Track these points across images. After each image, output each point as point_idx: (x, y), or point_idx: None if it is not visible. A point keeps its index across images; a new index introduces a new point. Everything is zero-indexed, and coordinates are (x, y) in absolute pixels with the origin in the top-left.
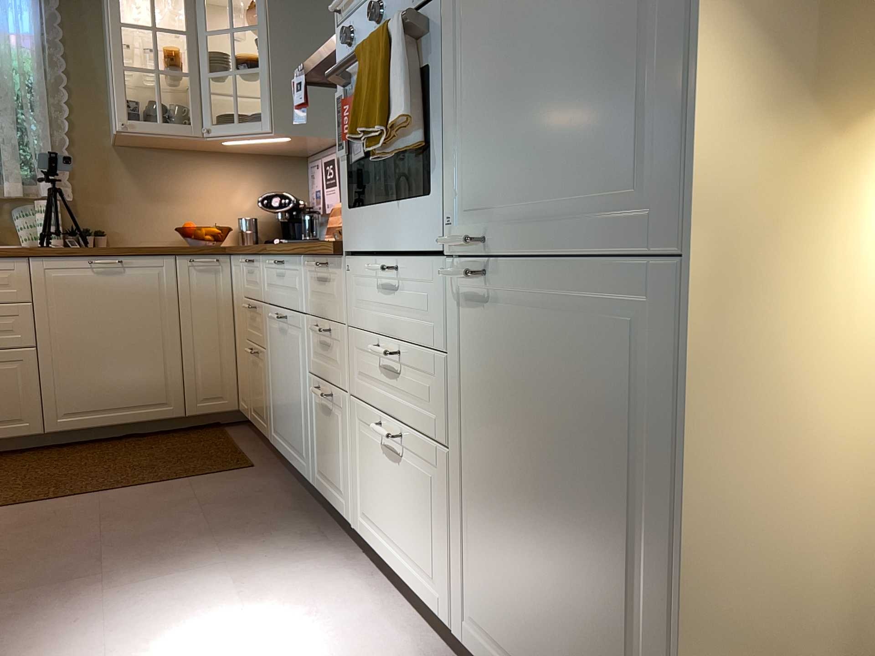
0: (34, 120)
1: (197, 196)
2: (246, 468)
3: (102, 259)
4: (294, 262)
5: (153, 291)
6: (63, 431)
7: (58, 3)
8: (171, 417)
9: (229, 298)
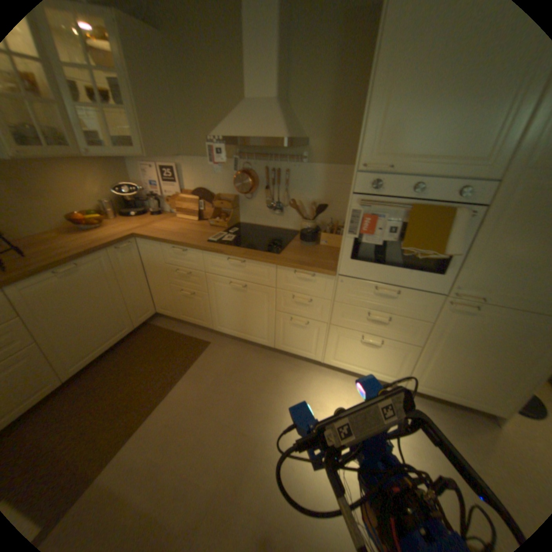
0: None
1: (60, 190)
2: (207, 345)
3: (59, 268)
4: (261, 264)
5: (98, 274)
6: (73, 375)
7: None
8: (128, 333)
9: (138, 261)
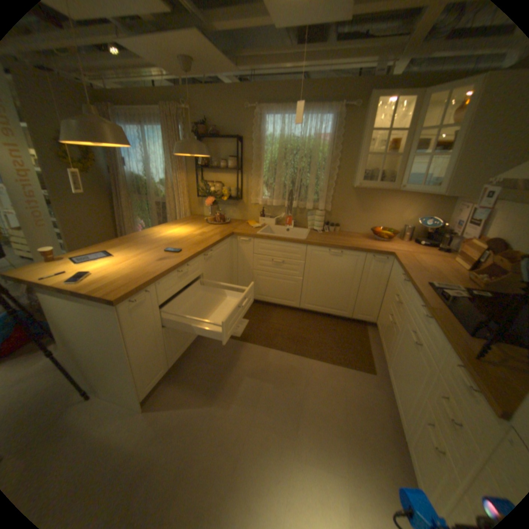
0: (322, 176)
1: (386, 211)
2: (372, 375)
3: (334, 250)
4: (443, 333)
5: (352, 266)
6: (305, 309)
7: (345, 116)
8: (346, 317)
9: (388, 276)
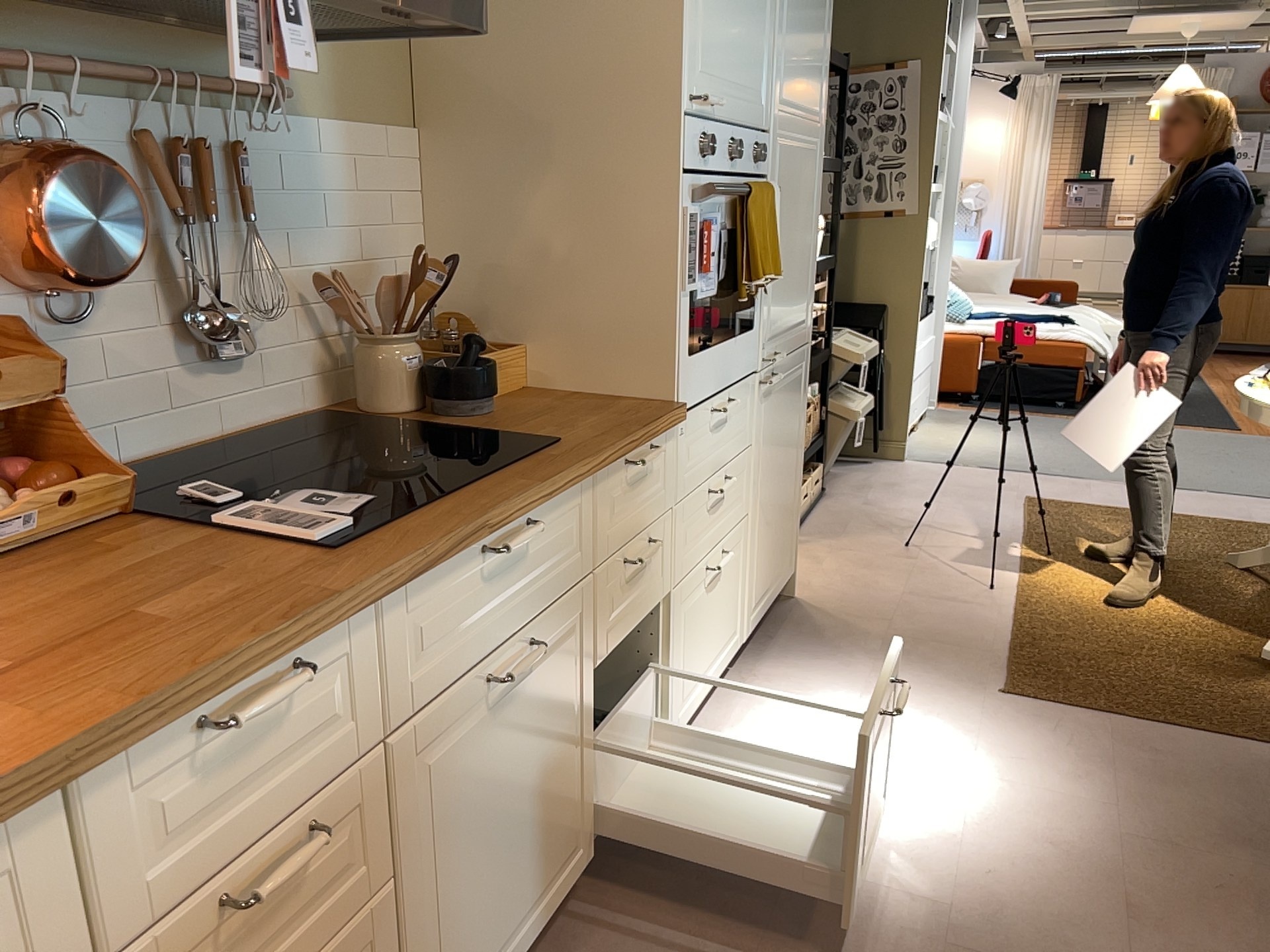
0: None
1: None
2: None
3: None
4: (568, 497)
5: None
6: None
7: None
8: None
9: None
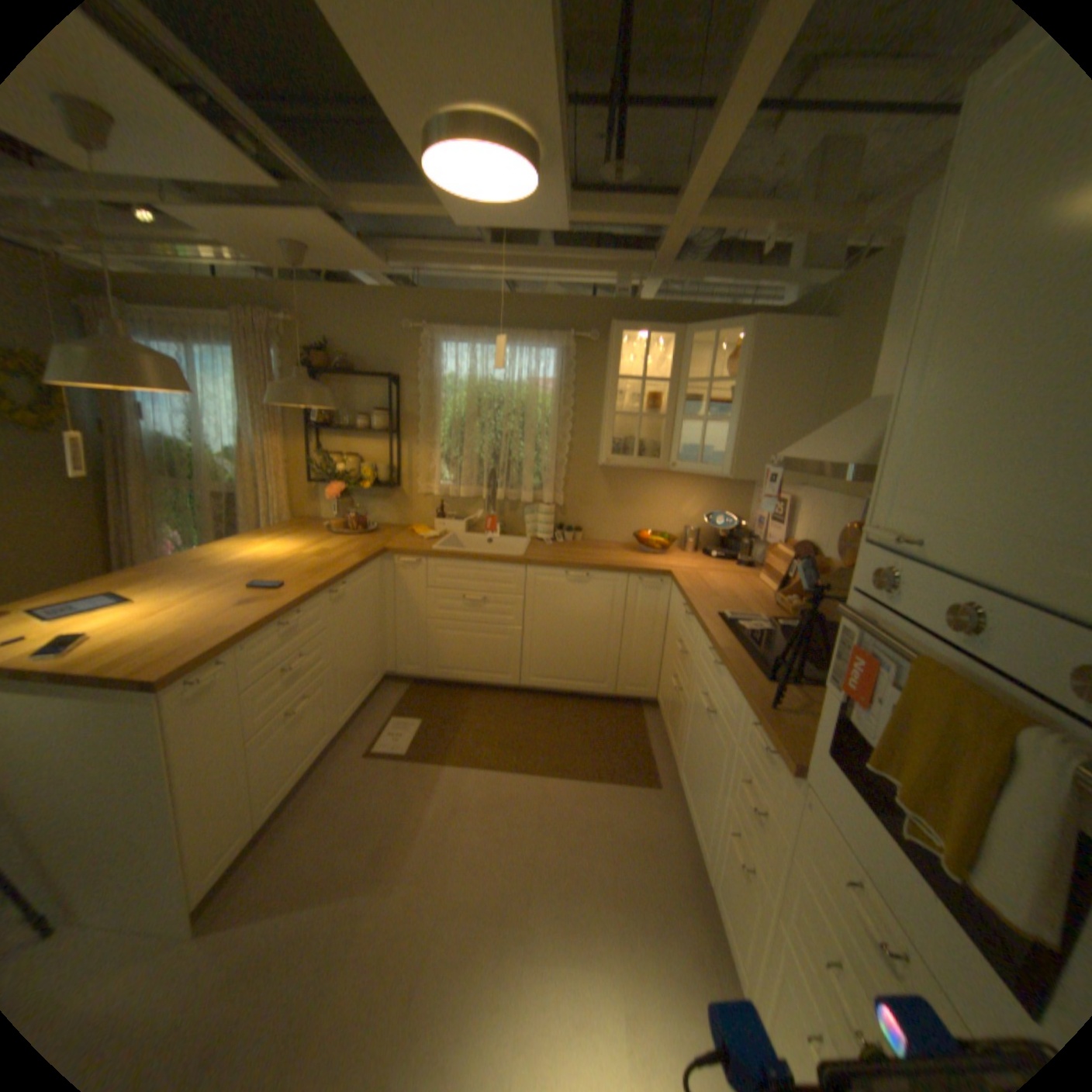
0: (546, 447)
1: (654, 505)
2: (654, 790)
3: (574, 573)
4: (735, 685)
5: (607, 600)
6: (531, 688)
7: (574, 355)
8: (605, 695)
9: (665, 613)
